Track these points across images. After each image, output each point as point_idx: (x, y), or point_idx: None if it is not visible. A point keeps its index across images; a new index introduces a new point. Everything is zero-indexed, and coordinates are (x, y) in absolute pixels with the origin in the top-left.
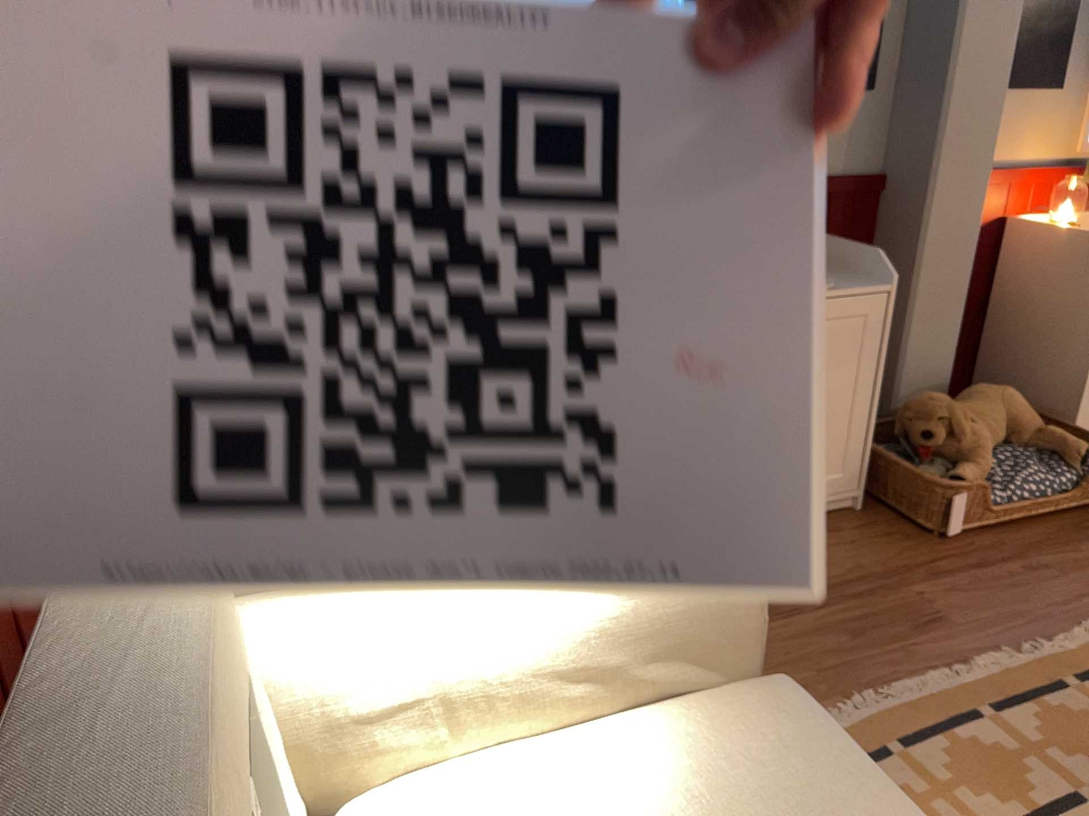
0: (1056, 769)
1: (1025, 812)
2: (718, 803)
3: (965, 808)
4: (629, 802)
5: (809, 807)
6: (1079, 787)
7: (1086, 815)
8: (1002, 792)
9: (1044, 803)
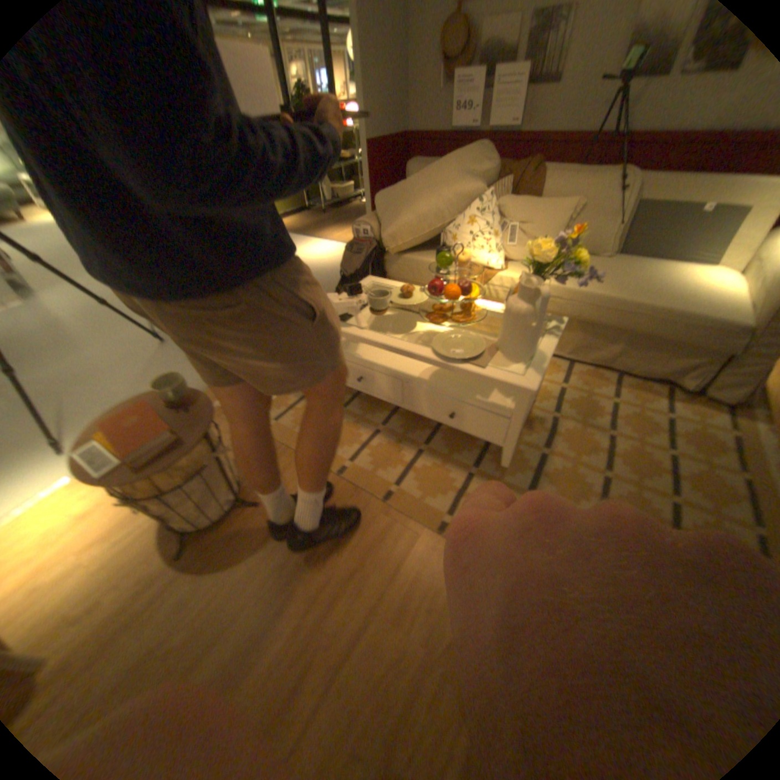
0: (700, 511)
1: (682, 477)
2: (698, 294)
3: (695, 464)
4: (708, 289)
5: (687, 300)
6: (684, 506)
7: (668, 490)
8: (697, 482)
9: (683, 486)
